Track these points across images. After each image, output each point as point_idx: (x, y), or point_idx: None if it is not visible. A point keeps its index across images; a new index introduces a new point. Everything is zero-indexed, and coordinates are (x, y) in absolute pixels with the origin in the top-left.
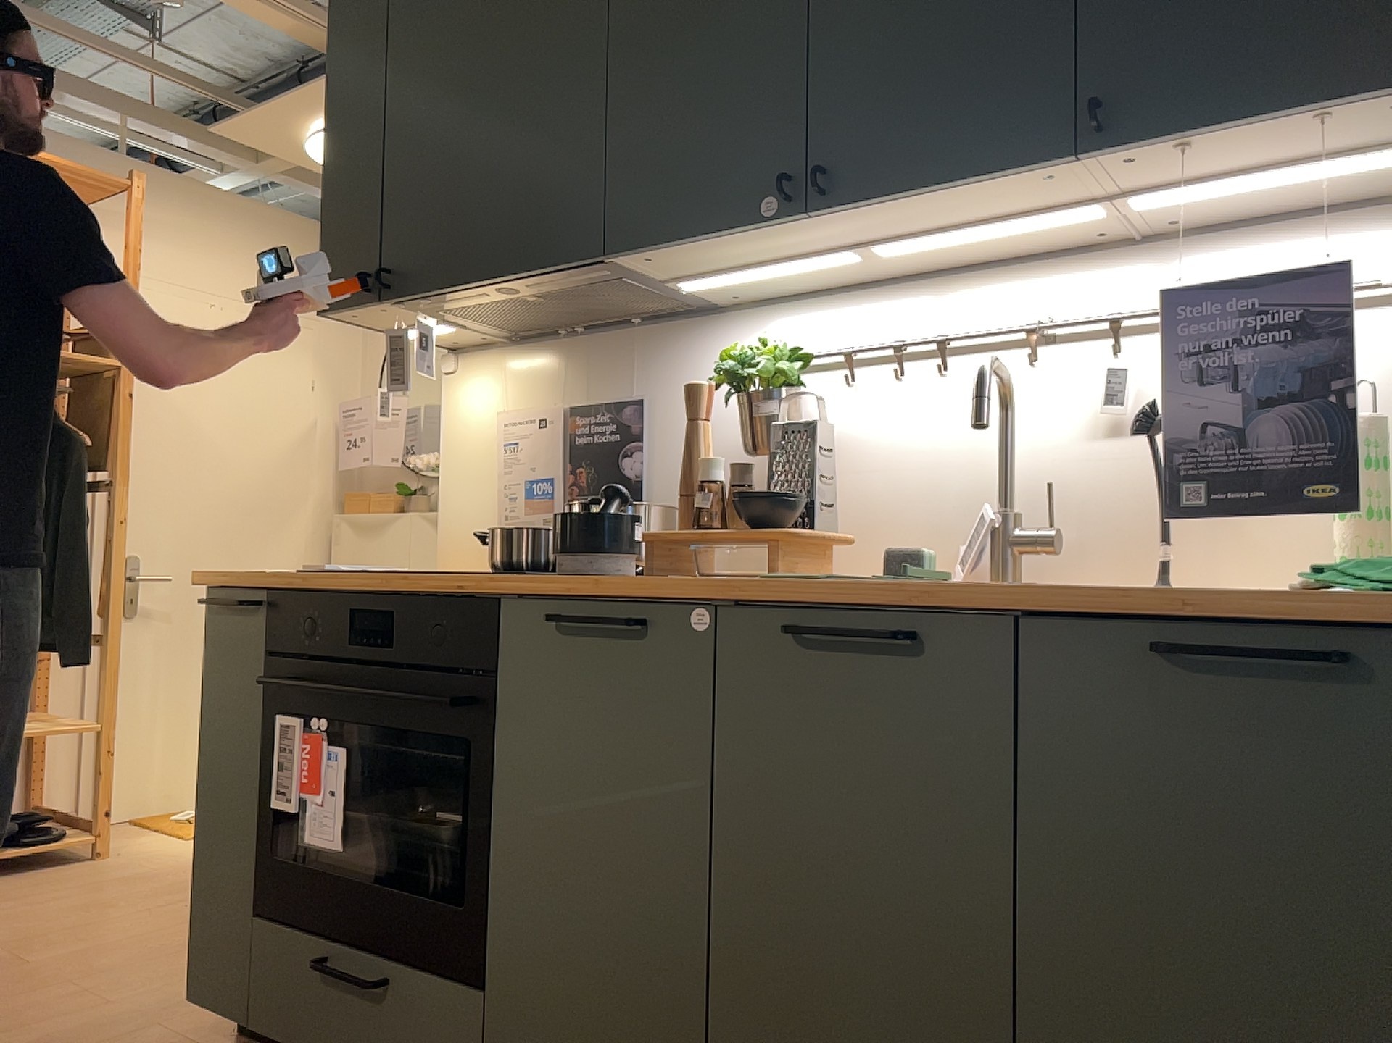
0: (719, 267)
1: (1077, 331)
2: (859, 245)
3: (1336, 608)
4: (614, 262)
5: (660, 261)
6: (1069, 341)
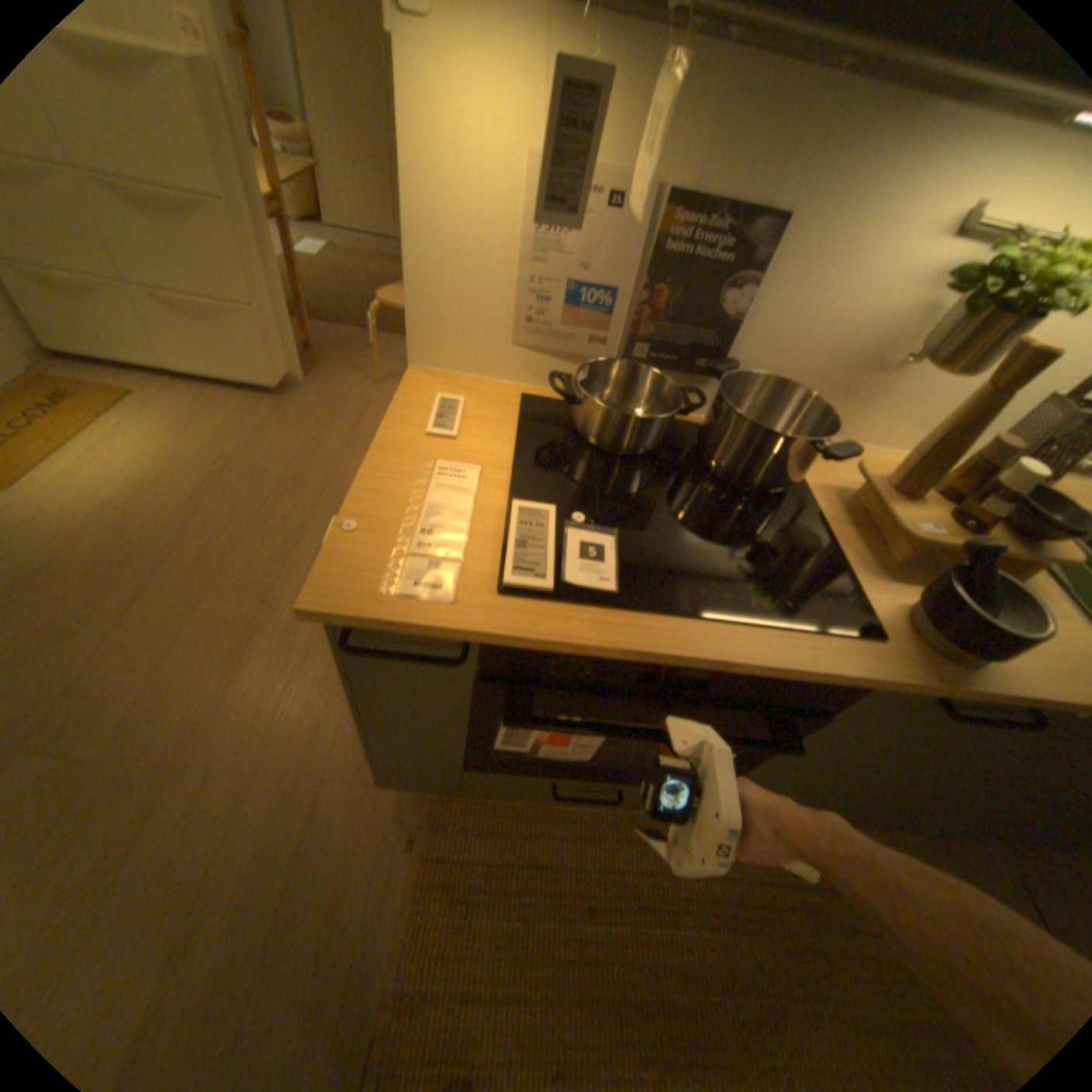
0: None
1: None
2: None
3: None
4: None
5: None
6: None
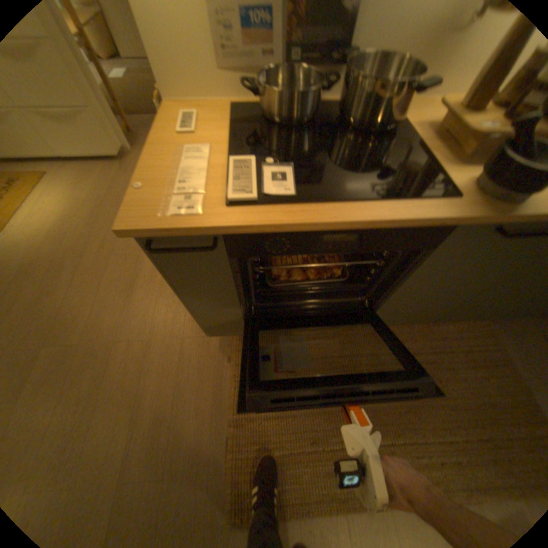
0: None
1: None
2: None
3: None
4: None
5: None
6: None
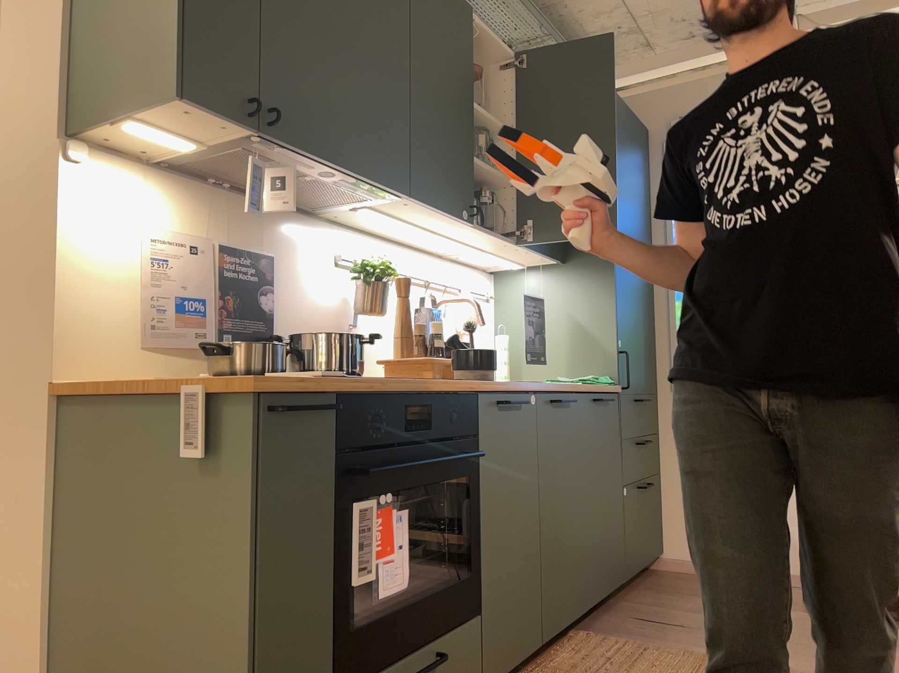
0: (391, 213)
1: (433, 284)
2: (435, 231)
3: (605, 389)
4: (391, 195)
5: (400, 204)
6: (421, 286)
